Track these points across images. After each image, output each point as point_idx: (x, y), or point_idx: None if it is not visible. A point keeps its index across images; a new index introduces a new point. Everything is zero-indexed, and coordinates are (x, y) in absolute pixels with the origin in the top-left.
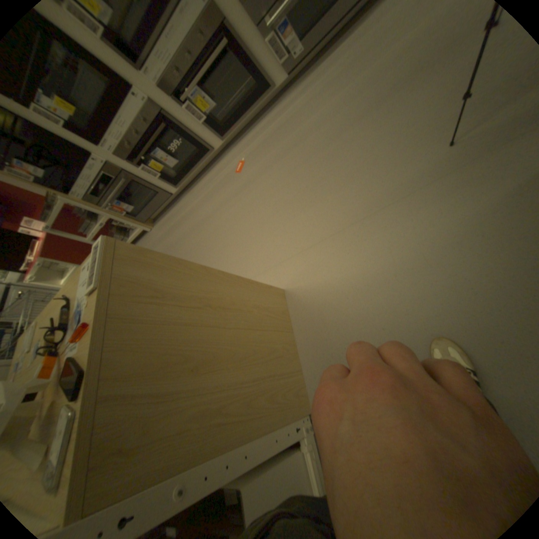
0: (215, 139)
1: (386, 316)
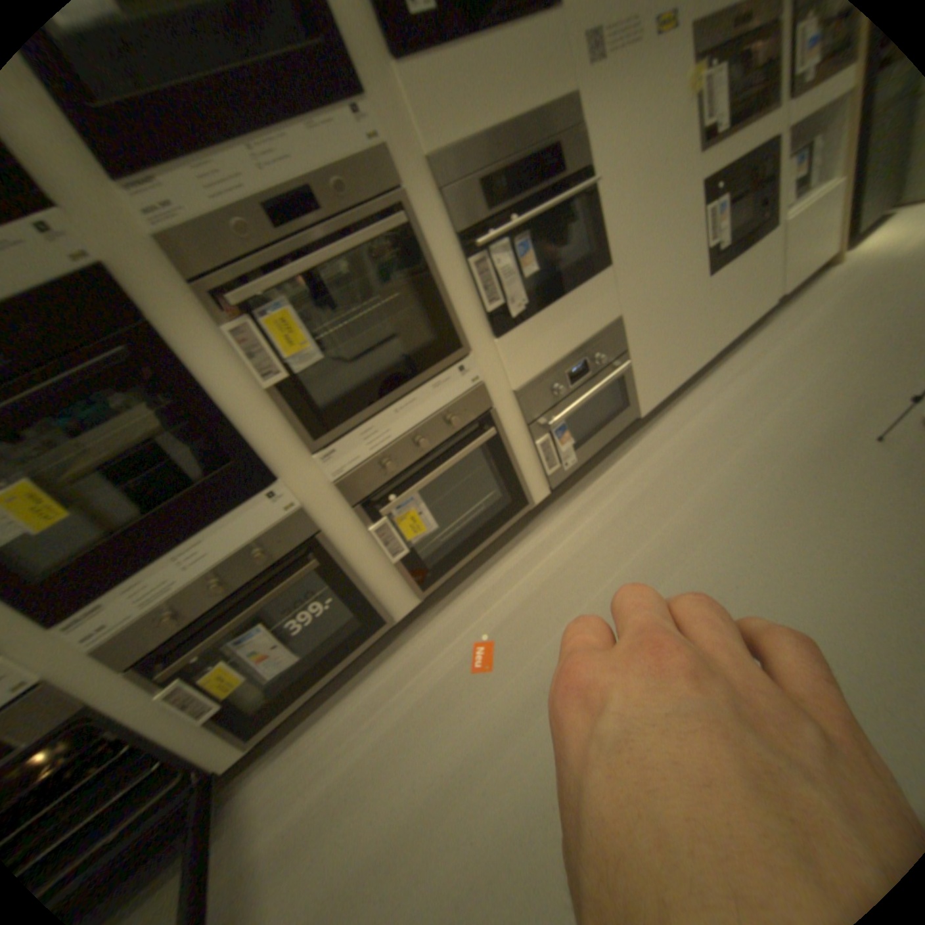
0: (405, 599)
1: None
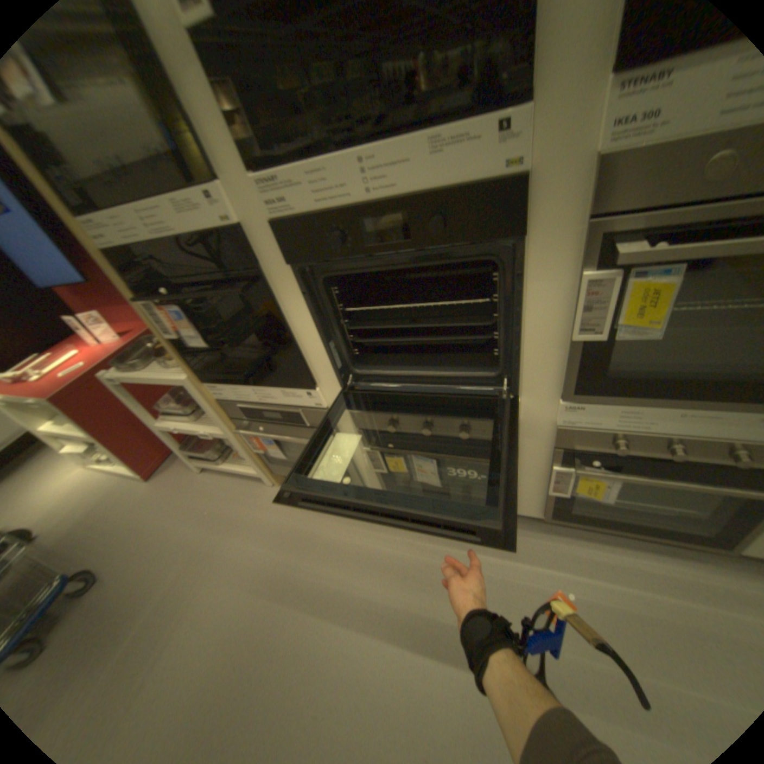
0: (531, 509)
1: None
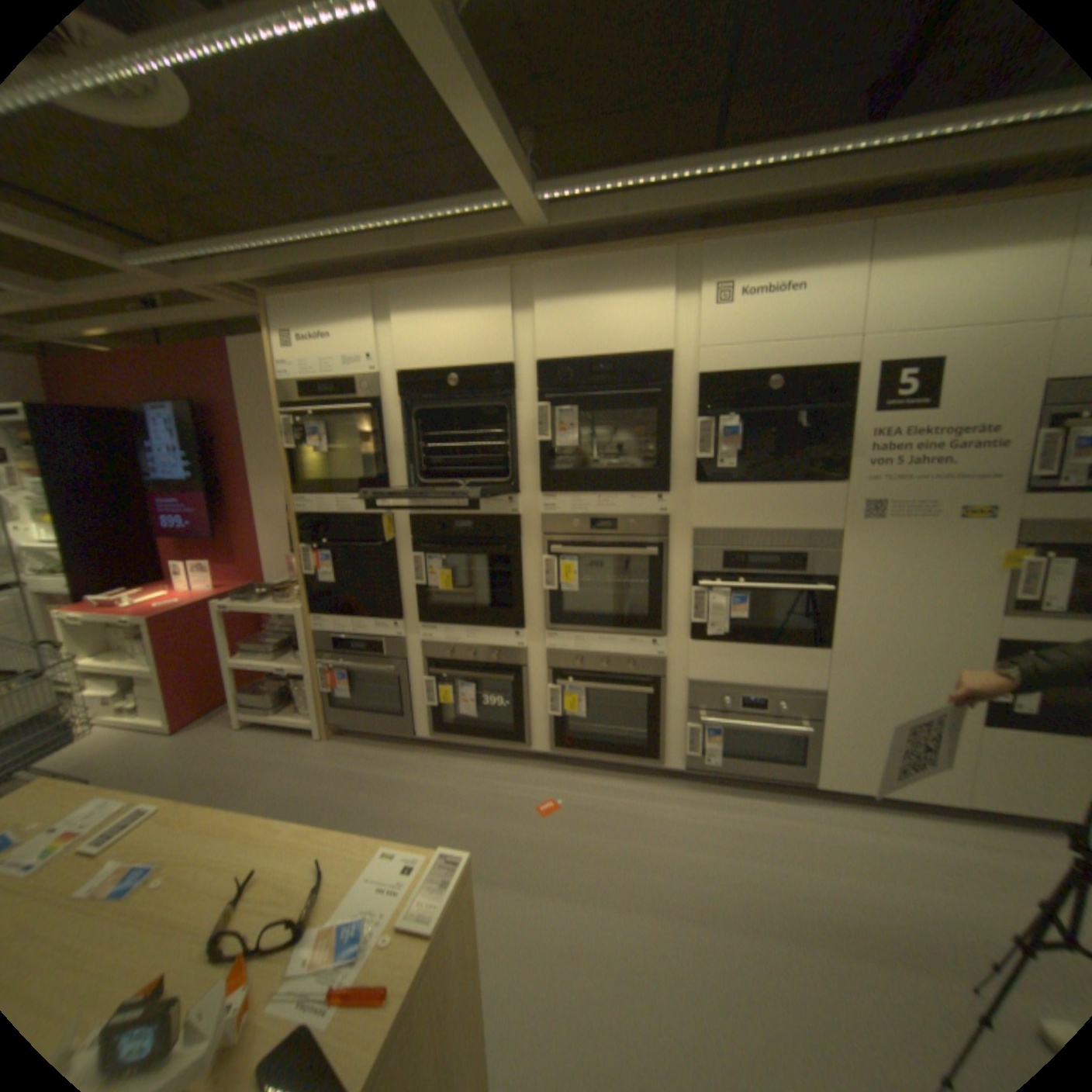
0: (542, 743)
1: None
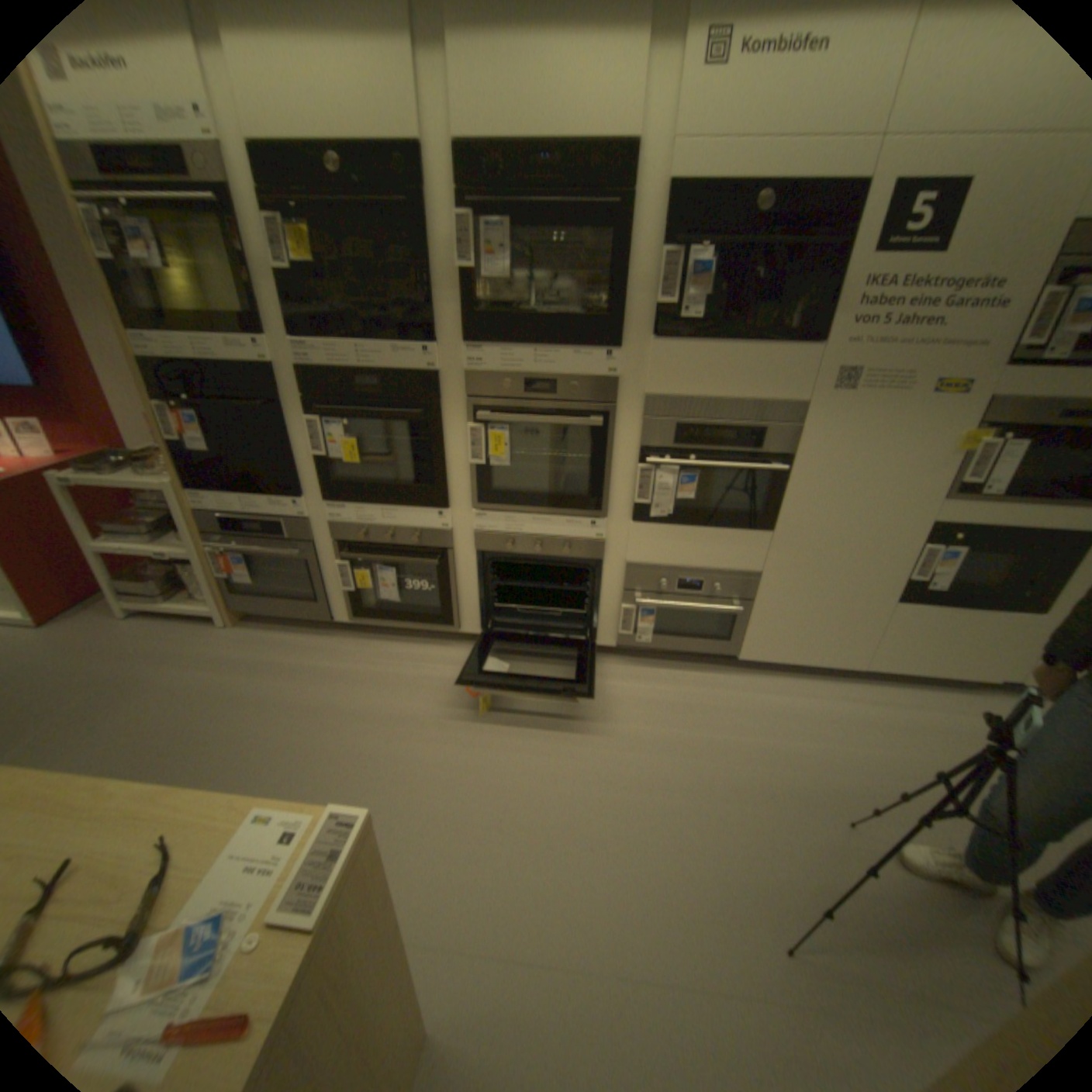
0: (471, 625)
1: None
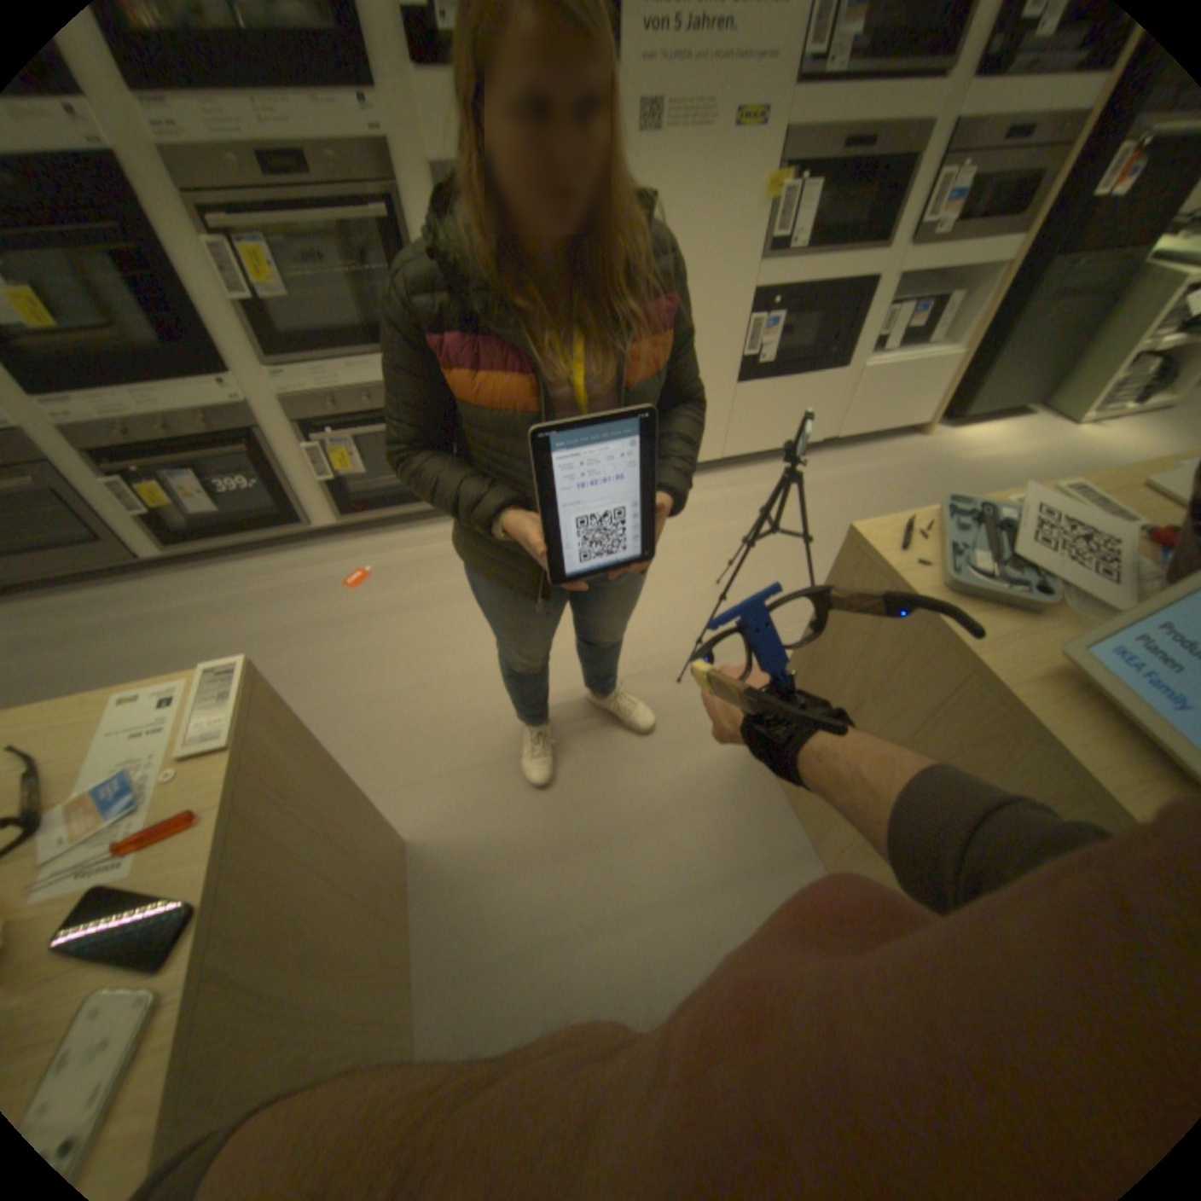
0: (323, 516)
1: (585, 908)
